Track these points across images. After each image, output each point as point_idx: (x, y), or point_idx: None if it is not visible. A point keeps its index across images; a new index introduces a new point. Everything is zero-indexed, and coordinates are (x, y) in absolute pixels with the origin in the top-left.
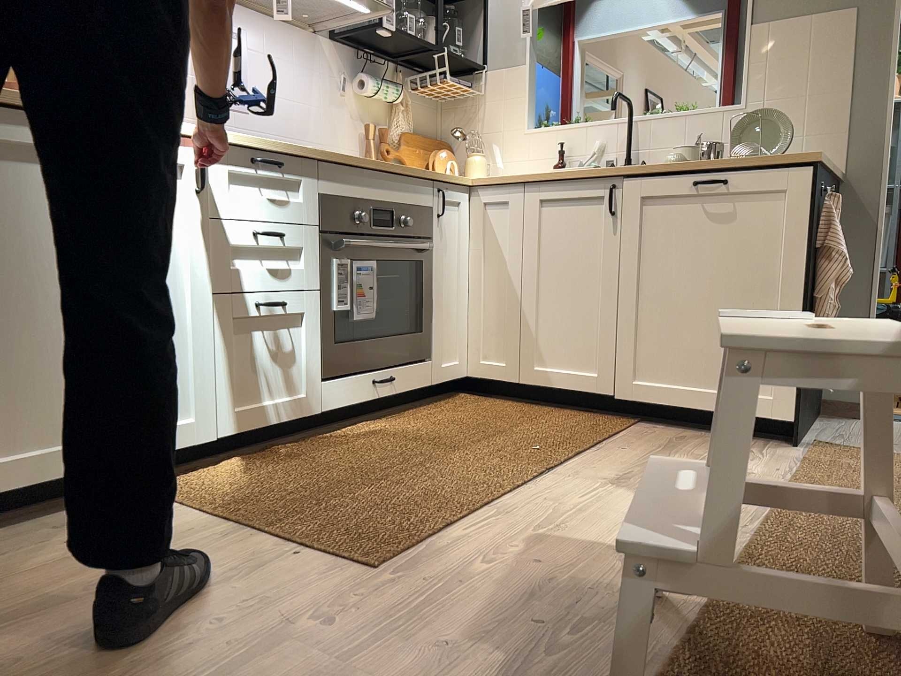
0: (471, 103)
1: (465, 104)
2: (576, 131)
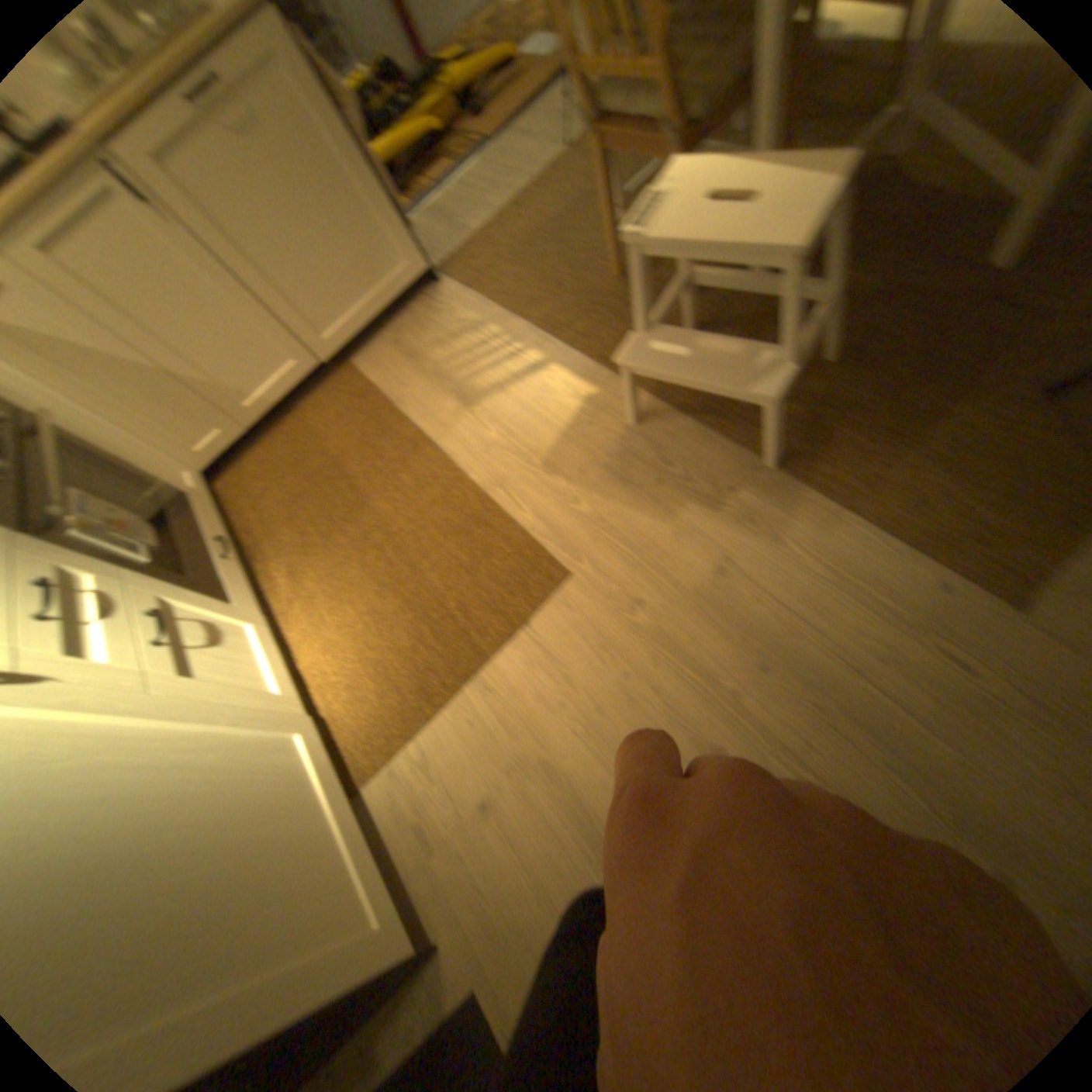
0: None
1: None
2: None
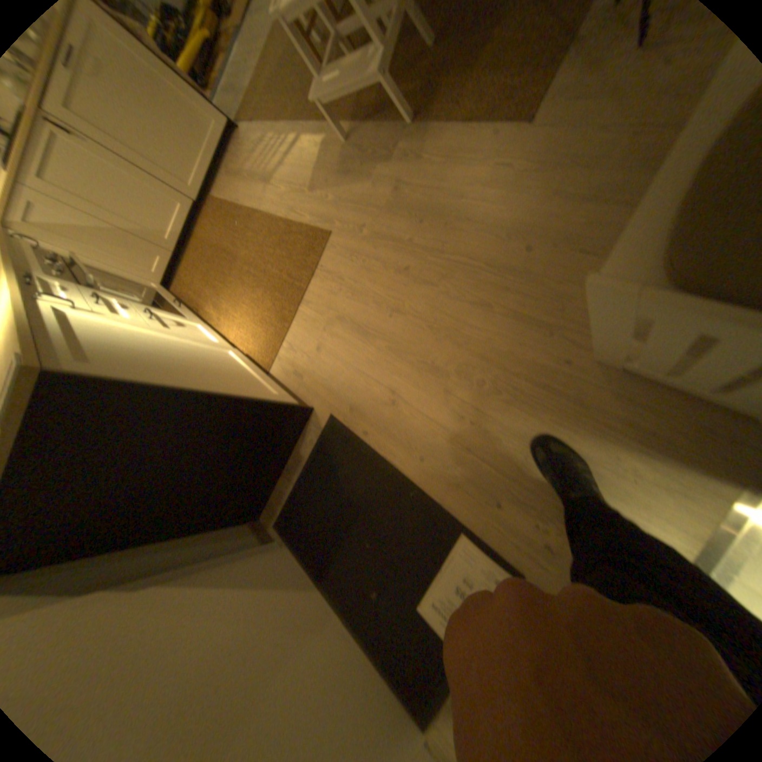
0: None
1: None
2: None
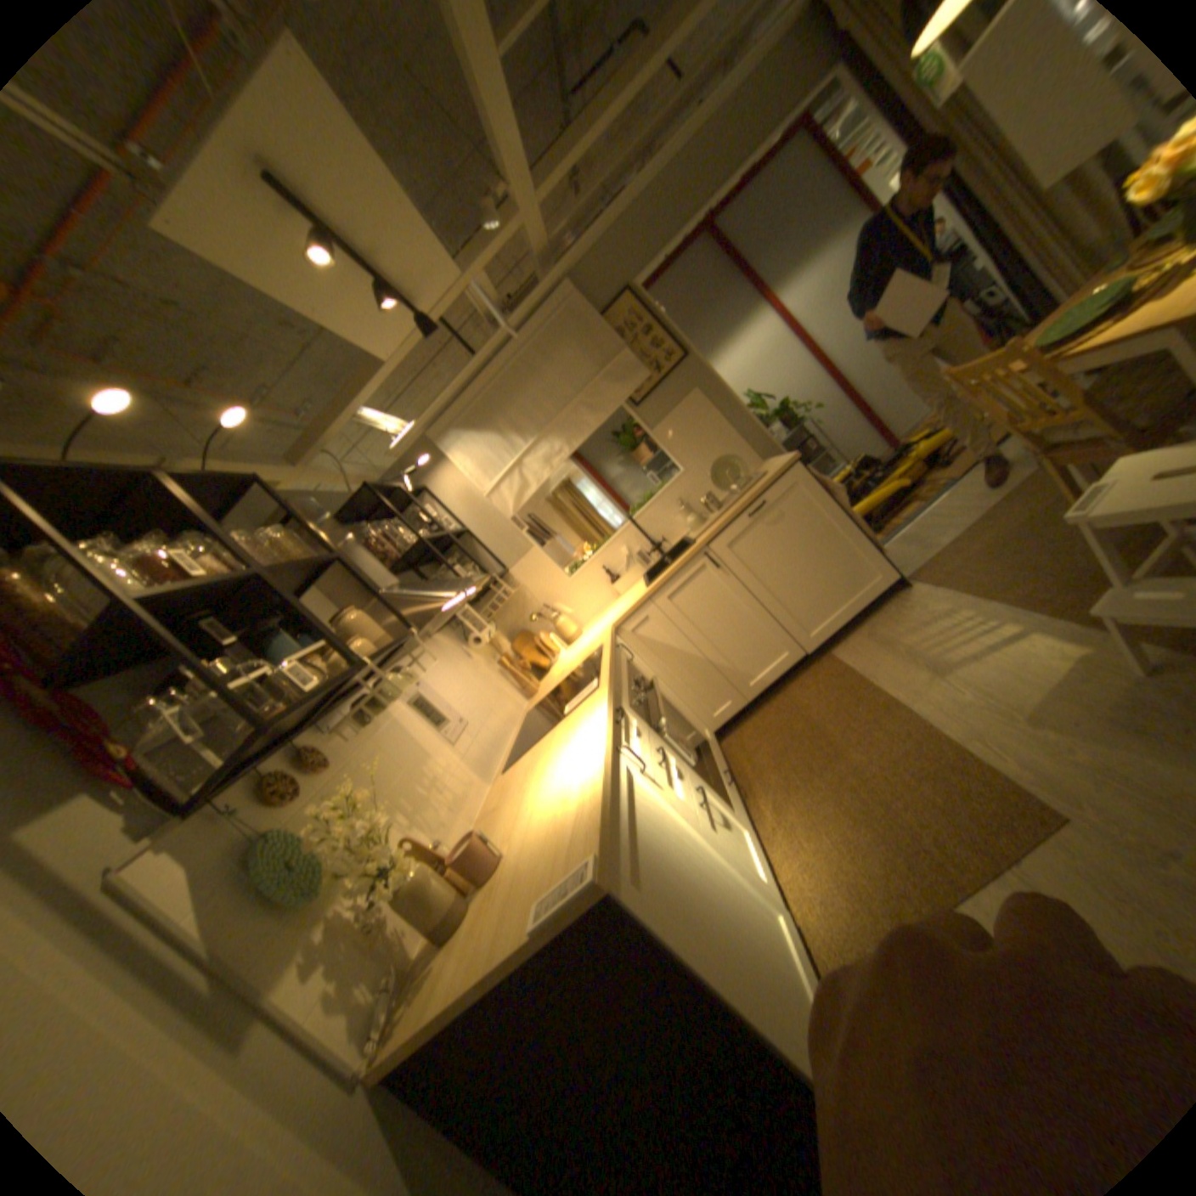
0: (517, 593)
1: (513, 598)
2: (603, 552)
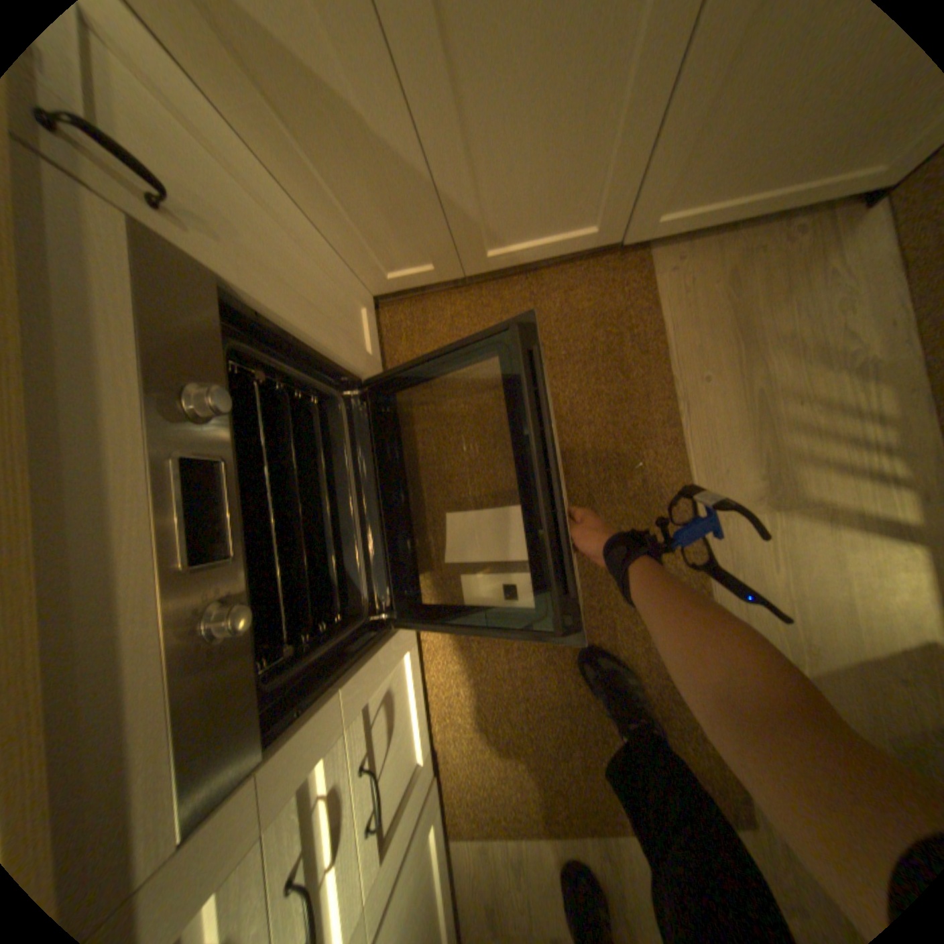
0: None
1: None
2: None
